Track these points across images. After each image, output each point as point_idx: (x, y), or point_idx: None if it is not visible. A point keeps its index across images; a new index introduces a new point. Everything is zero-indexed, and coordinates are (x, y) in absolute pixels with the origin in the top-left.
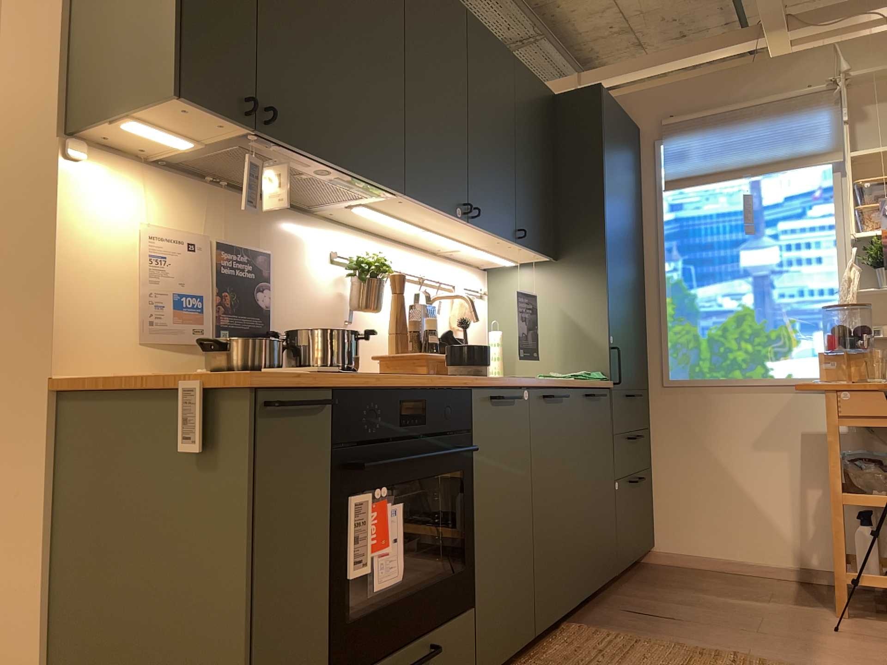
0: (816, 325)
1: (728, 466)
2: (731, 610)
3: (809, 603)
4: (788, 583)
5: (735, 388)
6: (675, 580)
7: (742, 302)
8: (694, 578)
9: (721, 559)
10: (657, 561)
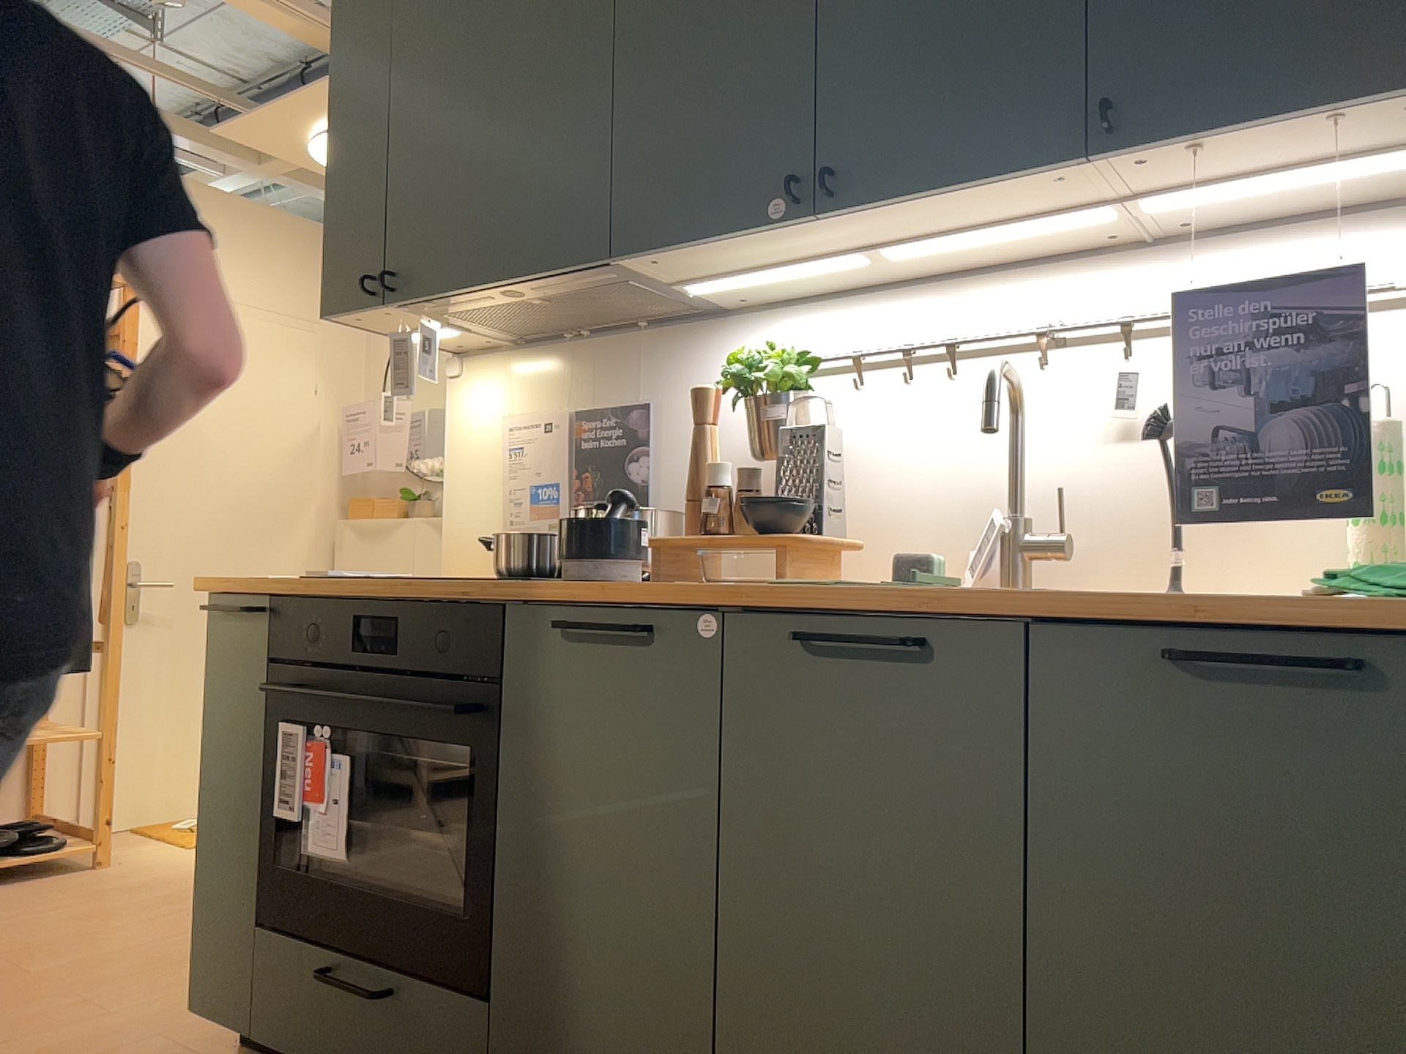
0: None
1: None
2: None
3: None
4: None
5: None
6: None
7: None
8: None
9: None
10: None
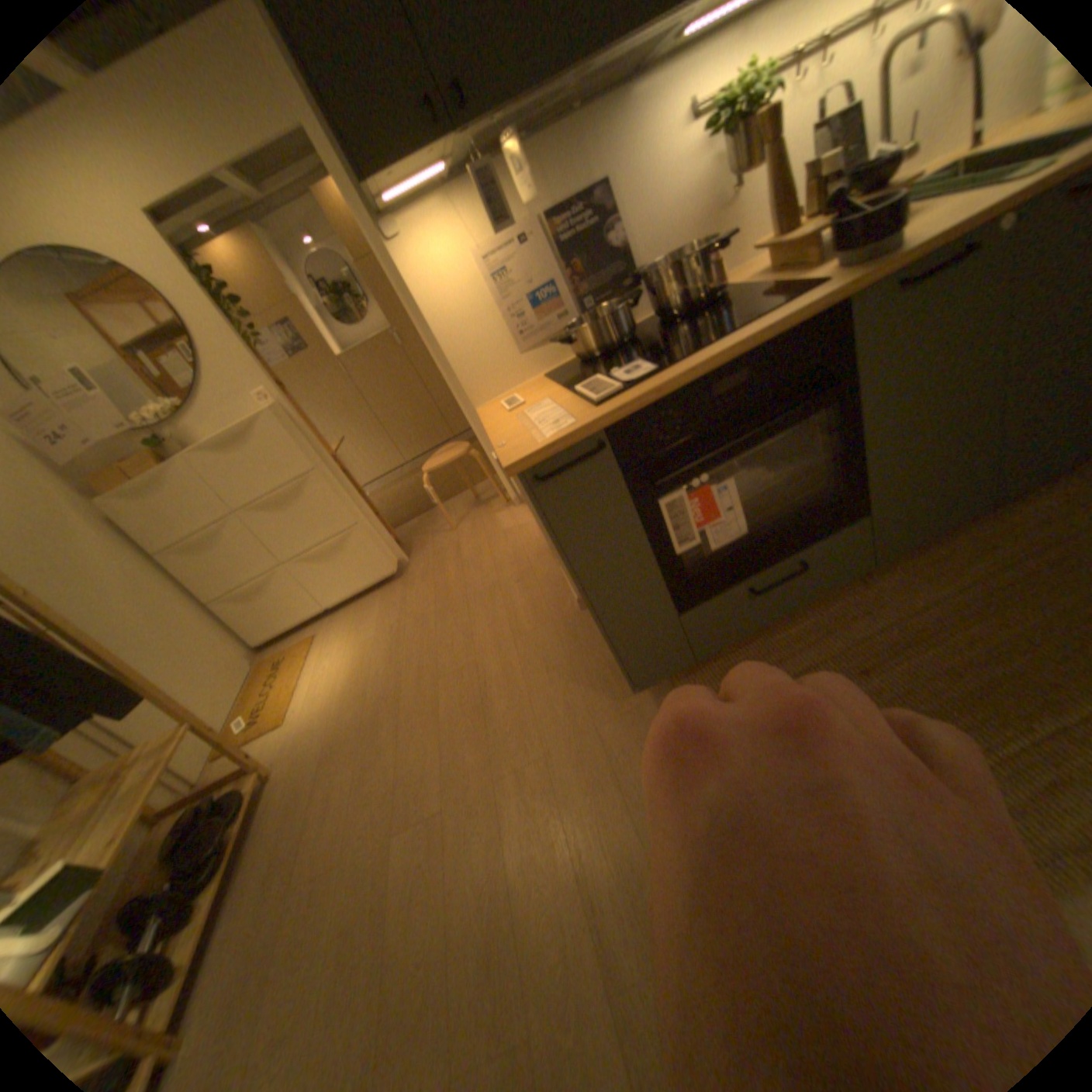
0: None
1: None
2: None
3: None
4: None
5: None
6: None
7: None
8: None
9: None
10: None
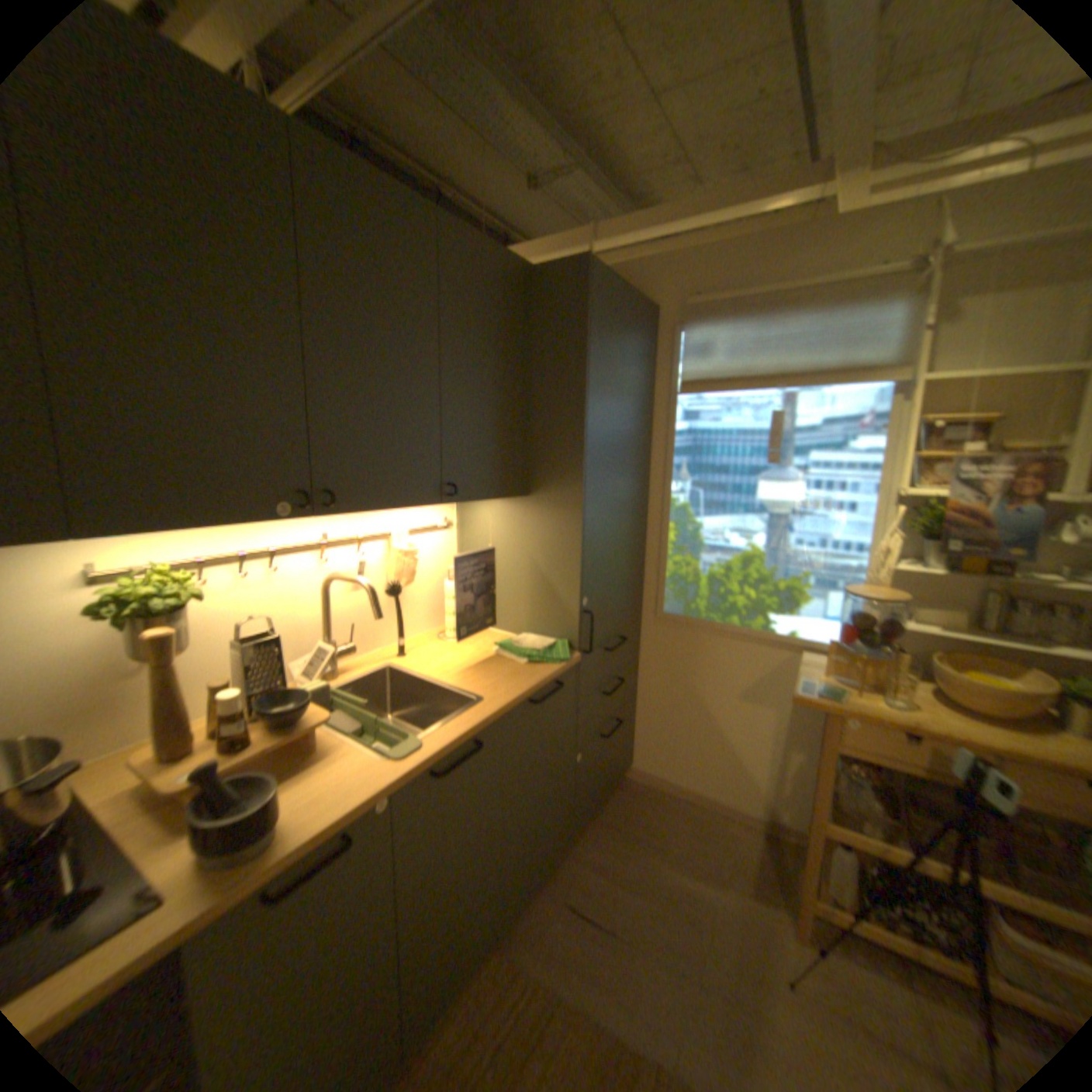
0: (834, 581)
1: (711, 711)
2: (681, 914)
3: (768, 898)
4: (754, 839)
5: (731, 634)
6: (639, 825)
7: (751, 542)
8: (660, 820)
9: (692, 794)
10: (632, 778)
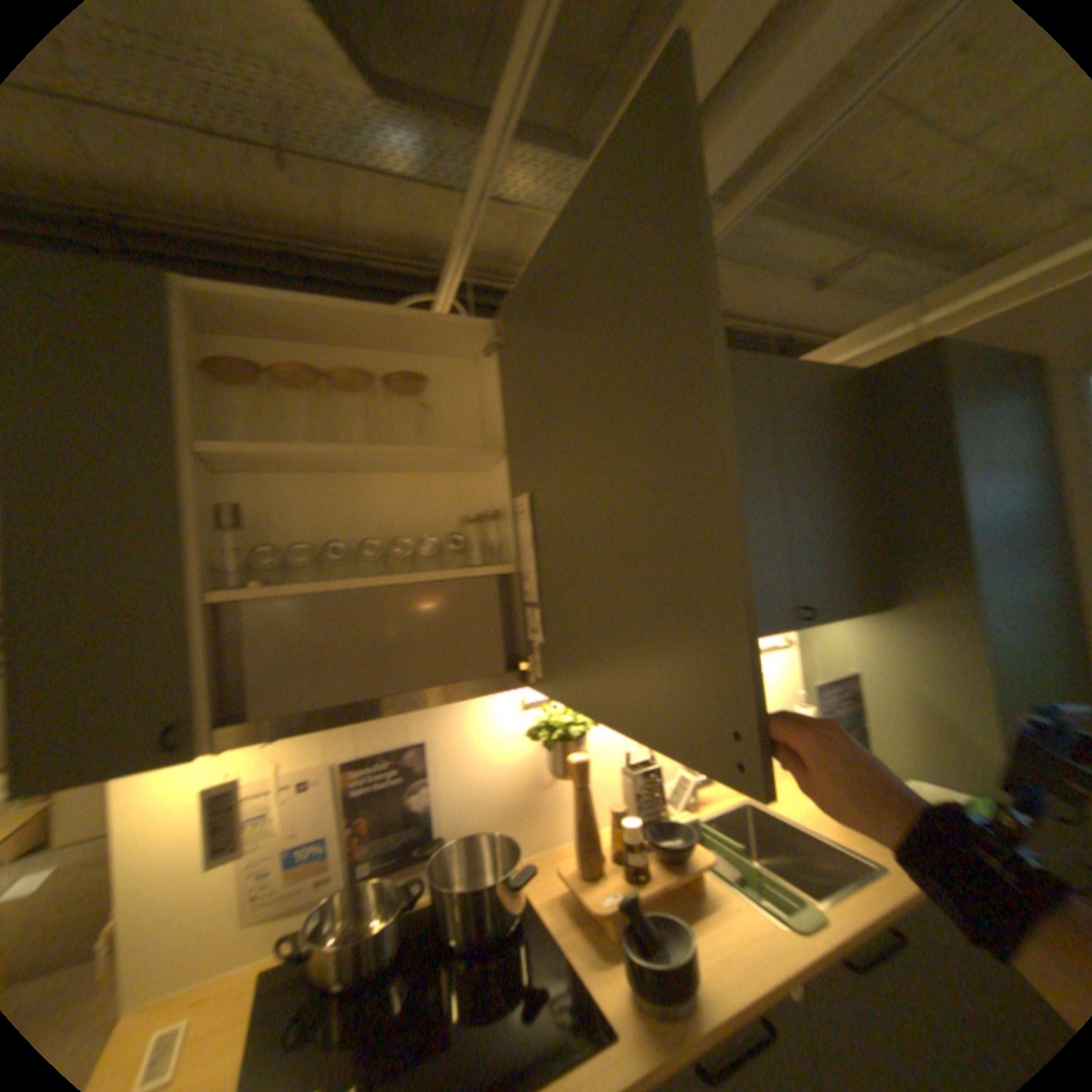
0: None
1: None
2: None
3: None
4: None
5: None
6: None
7: None
8: None
9: None
10: None
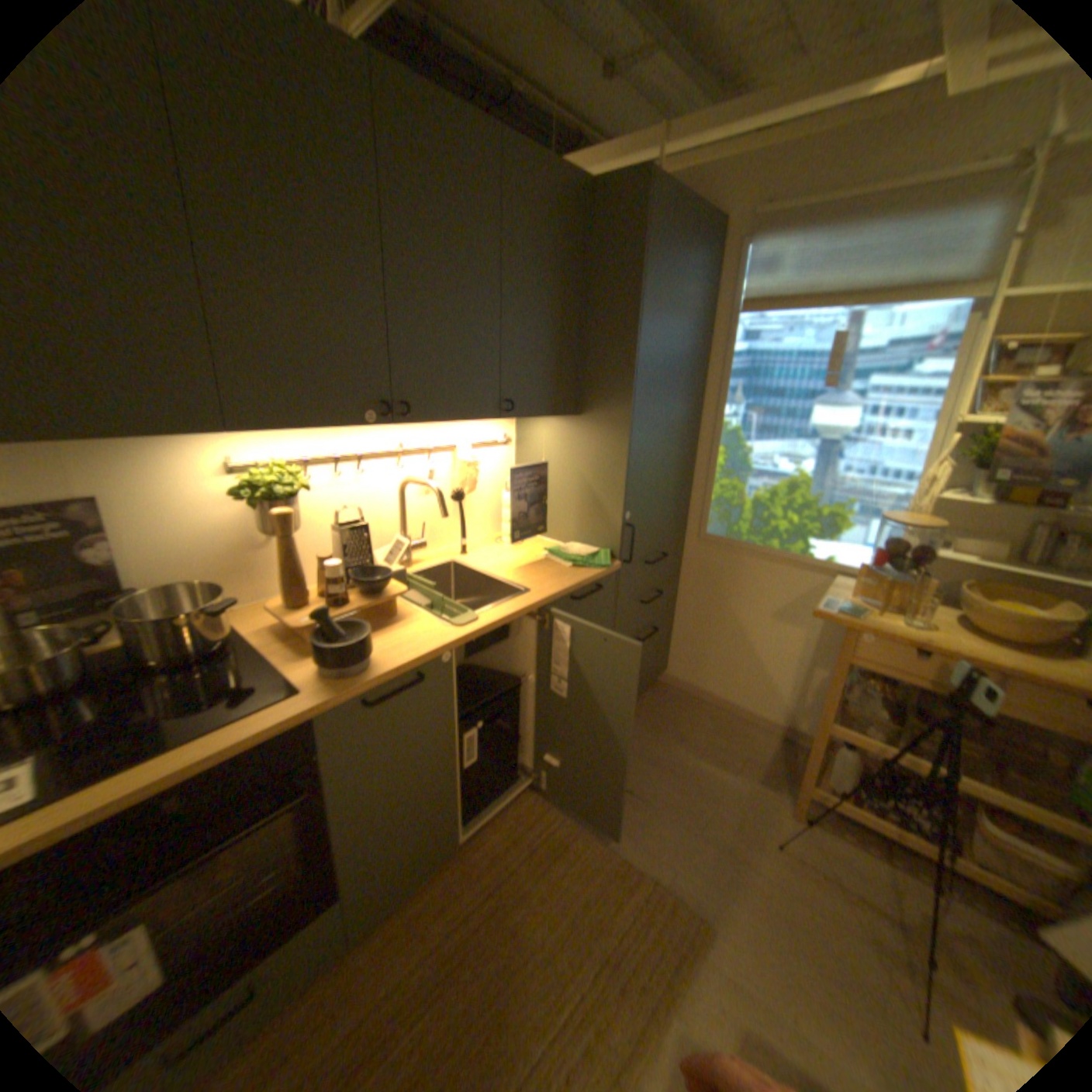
0: (879, 509)
1: (744, 627)
2: (693, 787)
3: (774, 785)
4: (771, 741)
5: (769, 557)
6: (666, 719)
7: (799, 468)
8: (686, 717)
9: (719, 699)
10: (665, 682)
